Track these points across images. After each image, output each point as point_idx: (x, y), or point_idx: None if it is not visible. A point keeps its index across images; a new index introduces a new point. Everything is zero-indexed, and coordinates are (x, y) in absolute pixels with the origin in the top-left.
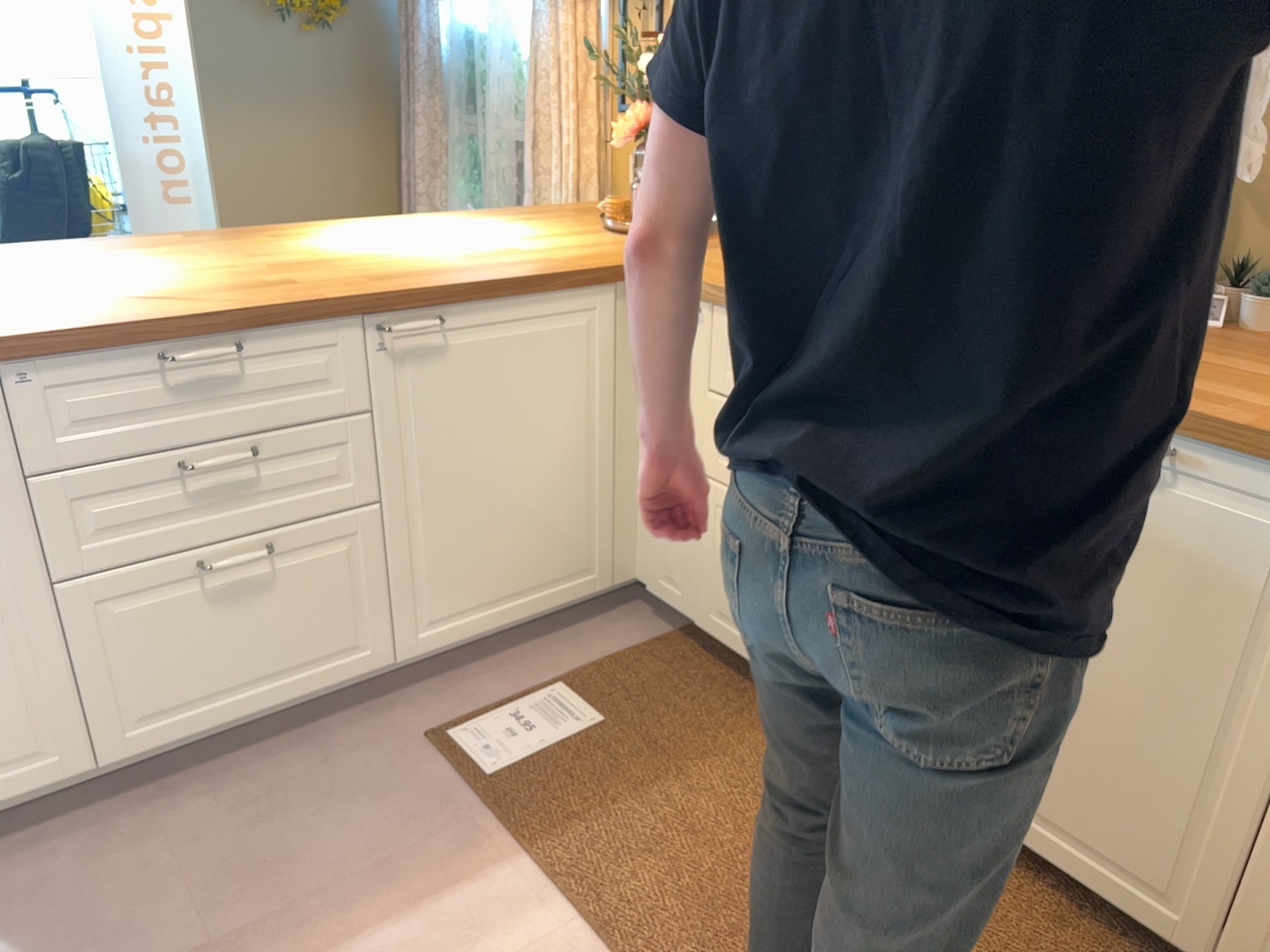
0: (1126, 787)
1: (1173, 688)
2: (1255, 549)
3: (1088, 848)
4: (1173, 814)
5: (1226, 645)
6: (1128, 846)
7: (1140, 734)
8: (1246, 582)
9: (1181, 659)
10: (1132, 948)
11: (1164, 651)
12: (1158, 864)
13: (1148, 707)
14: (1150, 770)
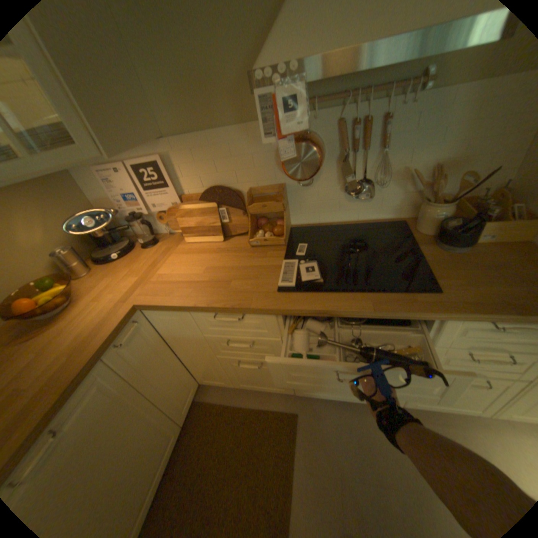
0: (145, 455)
1: (125, 436)
2: (97, 400)
3: (156, 470)
4: (153, 437)
5: (119, 415)
6: (158, 454)
7: (134, 449)
8: (105, 405)
9: (119, 432)
10: (172, 455)
11: (115, 439)
12: (162, 443)
13: (128, 446)
14: (143, 446)
